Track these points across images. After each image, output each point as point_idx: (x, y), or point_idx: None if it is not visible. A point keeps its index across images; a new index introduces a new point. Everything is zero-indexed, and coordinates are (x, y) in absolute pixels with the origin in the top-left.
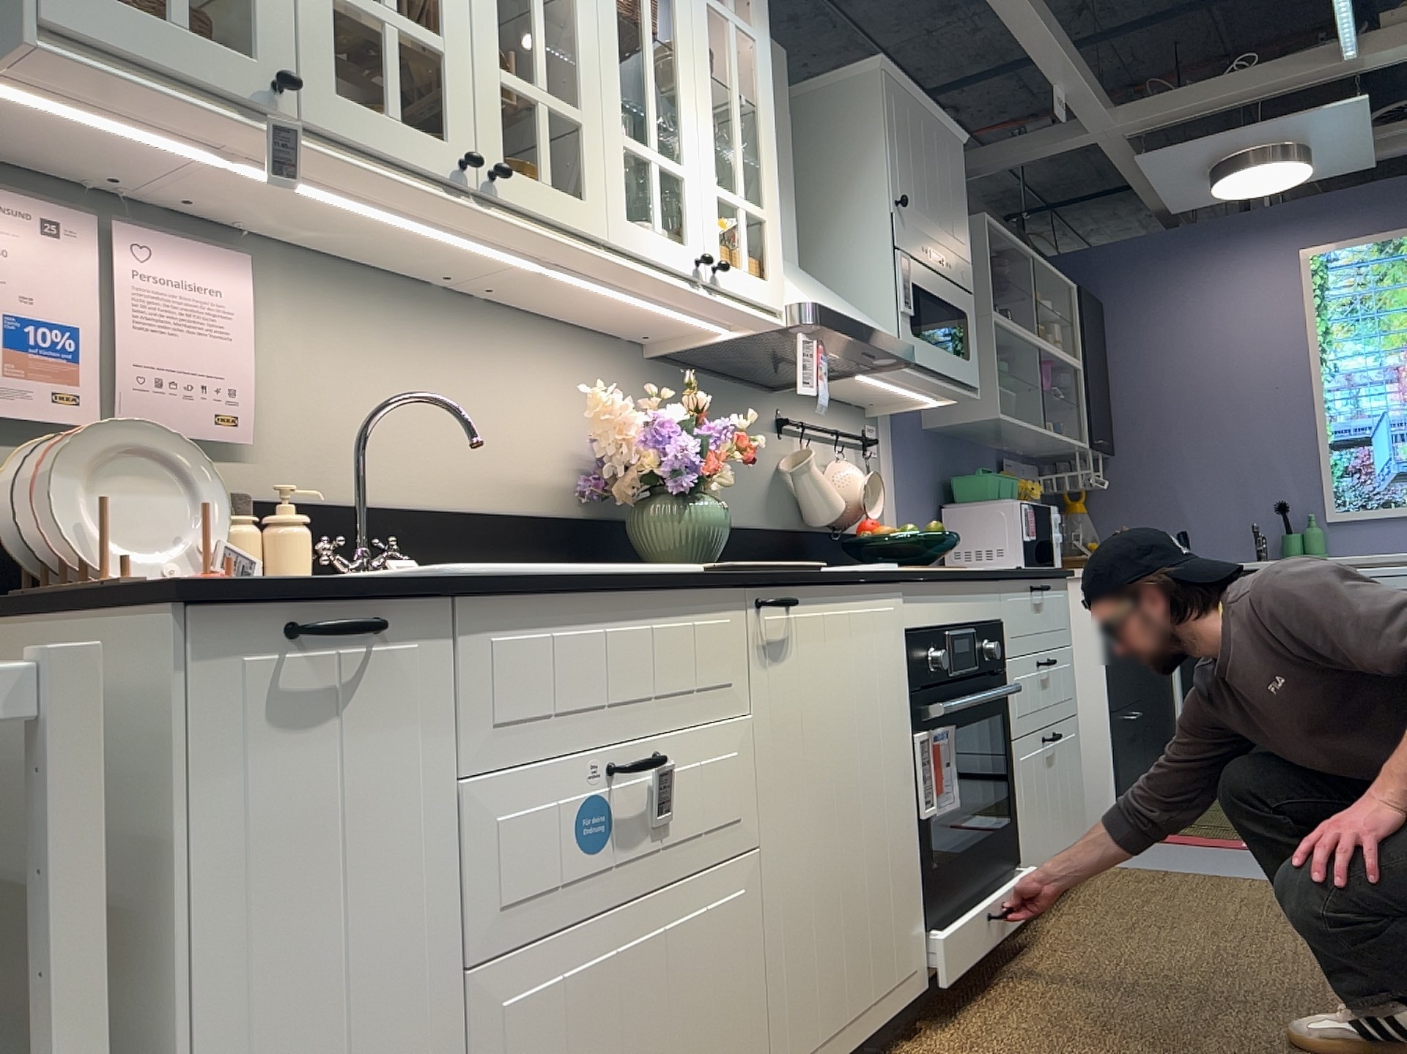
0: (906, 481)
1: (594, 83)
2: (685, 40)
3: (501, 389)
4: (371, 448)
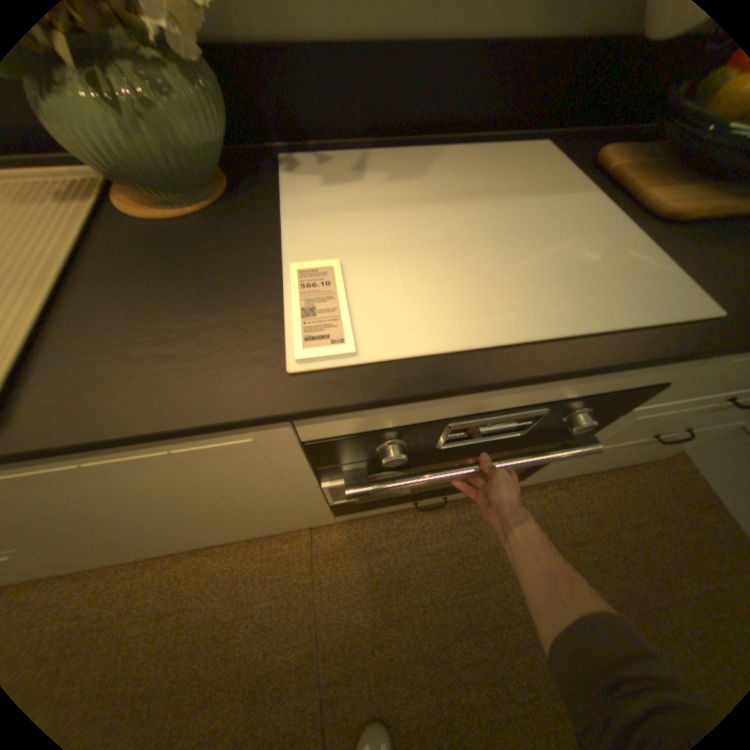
0: None
1: None
2: None
3: None
4: None
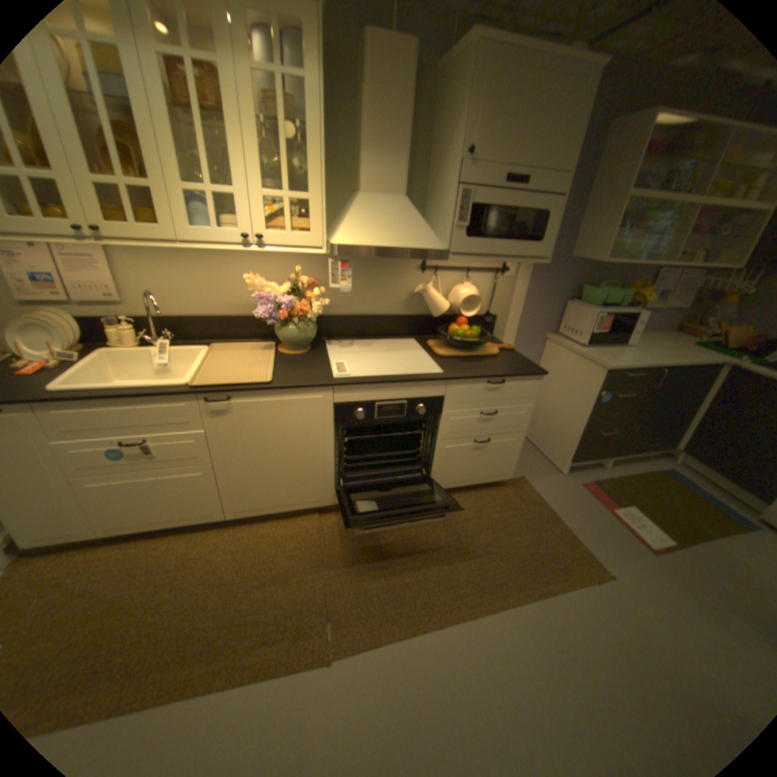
0: (537, 286)
1: (157, 162)
2: (230, 106)
3: (231, 271)
4: (172, 298)
